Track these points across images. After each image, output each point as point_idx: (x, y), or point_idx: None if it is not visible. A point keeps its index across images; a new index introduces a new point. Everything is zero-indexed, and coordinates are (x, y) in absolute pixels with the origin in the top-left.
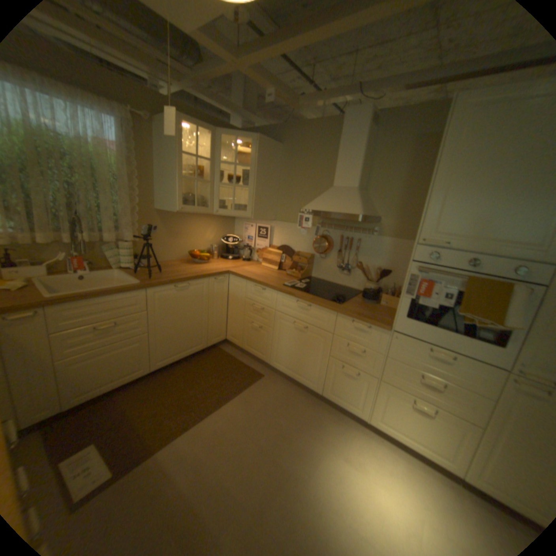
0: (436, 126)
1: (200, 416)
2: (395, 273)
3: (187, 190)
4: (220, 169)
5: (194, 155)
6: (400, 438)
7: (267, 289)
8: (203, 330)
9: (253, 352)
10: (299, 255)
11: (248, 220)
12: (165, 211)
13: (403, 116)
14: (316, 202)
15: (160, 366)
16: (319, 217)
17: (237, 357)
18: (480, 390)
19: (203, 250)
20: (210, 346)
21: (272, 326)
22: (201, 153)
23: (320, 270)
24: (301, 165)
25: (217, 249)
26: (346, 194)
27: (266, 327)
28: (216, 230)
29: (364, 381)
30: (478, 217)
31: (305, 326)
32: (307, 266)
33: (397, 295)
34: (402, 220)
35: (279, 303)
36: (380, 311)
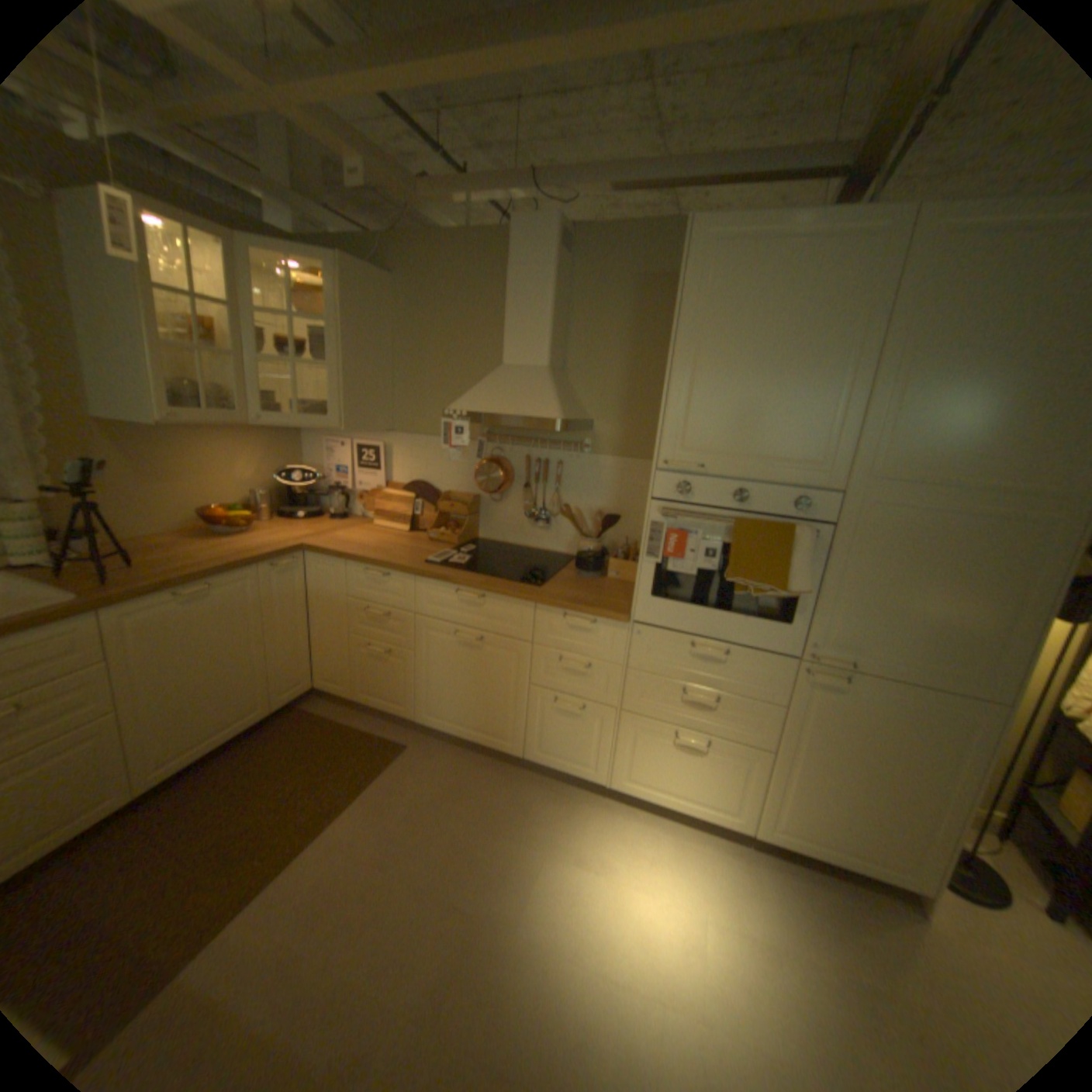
0: (666, 264)
1: (275, 865)
2: (624, 519)
3: (174, 371)
4: (254, 323)
5: (183, 290)
6: (660, 800)
7: (392, 575)
8: (257, 680)
9: (378, 706)
10: (449, 499)
11: (333, 433)
12: (121, 422)
13: (612, 240)
14: (473, 395)
15: (156, 781)
16: (482, 423)
17: (341, 721)
18: (765, 695)
19: (232, 503)
20: (277, 710)
21: (411, 646)
22: (201, 287)
23: (494, 525)
24: (436, 321)
25: (266, 499)
26: (528, 382)
27: (399, 650)
28: (260, 457)
29: (594, 718)
30: (740, 424)
31: (479, 637)
32: (467, 519)
33: (632, 558)
34: (628, 426)
35: (420, 600)
36: (607, 590)
